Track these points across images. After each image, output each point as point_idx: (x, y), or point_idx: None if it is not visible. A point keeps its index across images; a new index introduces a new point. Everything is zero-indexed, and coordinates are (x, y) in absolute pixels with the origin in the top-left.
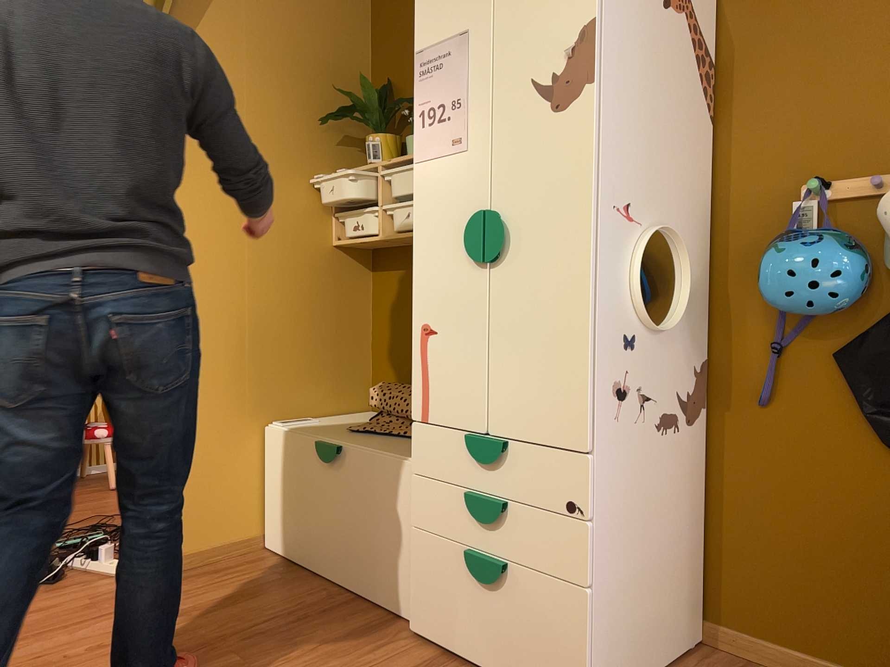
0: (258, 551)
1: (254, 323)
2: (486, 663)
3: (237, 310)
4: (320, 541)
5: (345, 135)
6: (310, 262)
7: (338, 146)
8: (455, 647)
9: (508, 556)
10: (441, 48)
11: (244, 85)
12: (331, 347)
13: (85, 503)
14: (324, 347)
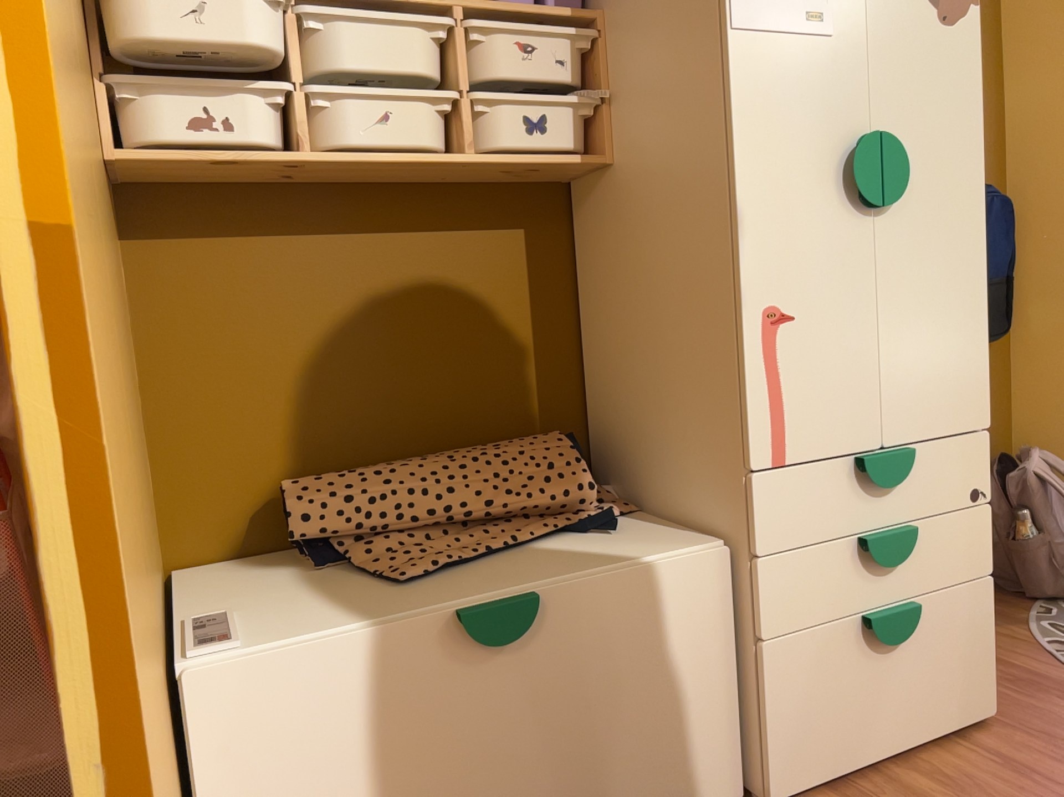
0: None
1: None
2: (893, 744)
3: None
4: None
5: None
6: None
7: None
8: (850, 762)
9: (914, 590)
10: None
11: None
12: None
13: None
14: None
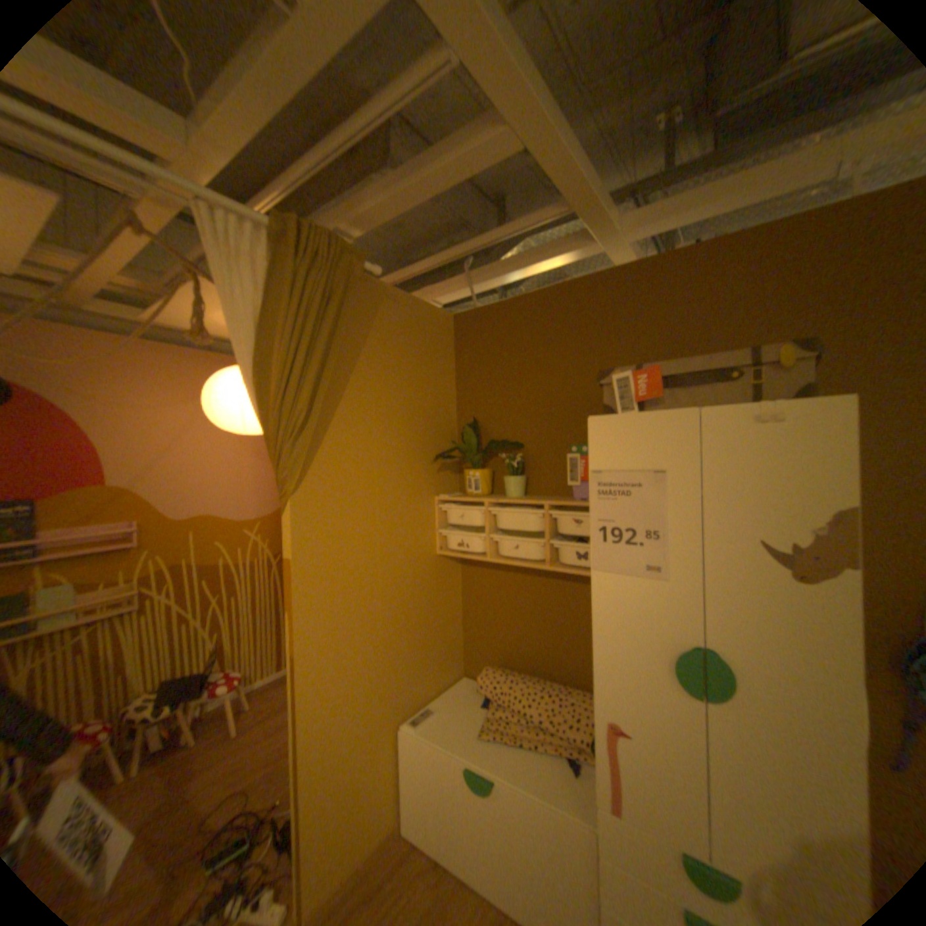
0: (397, 842)
1: (387, 643)
2: None
3: (374, 638)
4: (470, 856)
5: (441, 463)
6: (422, 574)
7: (438, 473)
8: None
9: None
10: (626, 476)
11: (374, 442)
12: (438, 637)
13: (215, 769)
14: (434, 639)
